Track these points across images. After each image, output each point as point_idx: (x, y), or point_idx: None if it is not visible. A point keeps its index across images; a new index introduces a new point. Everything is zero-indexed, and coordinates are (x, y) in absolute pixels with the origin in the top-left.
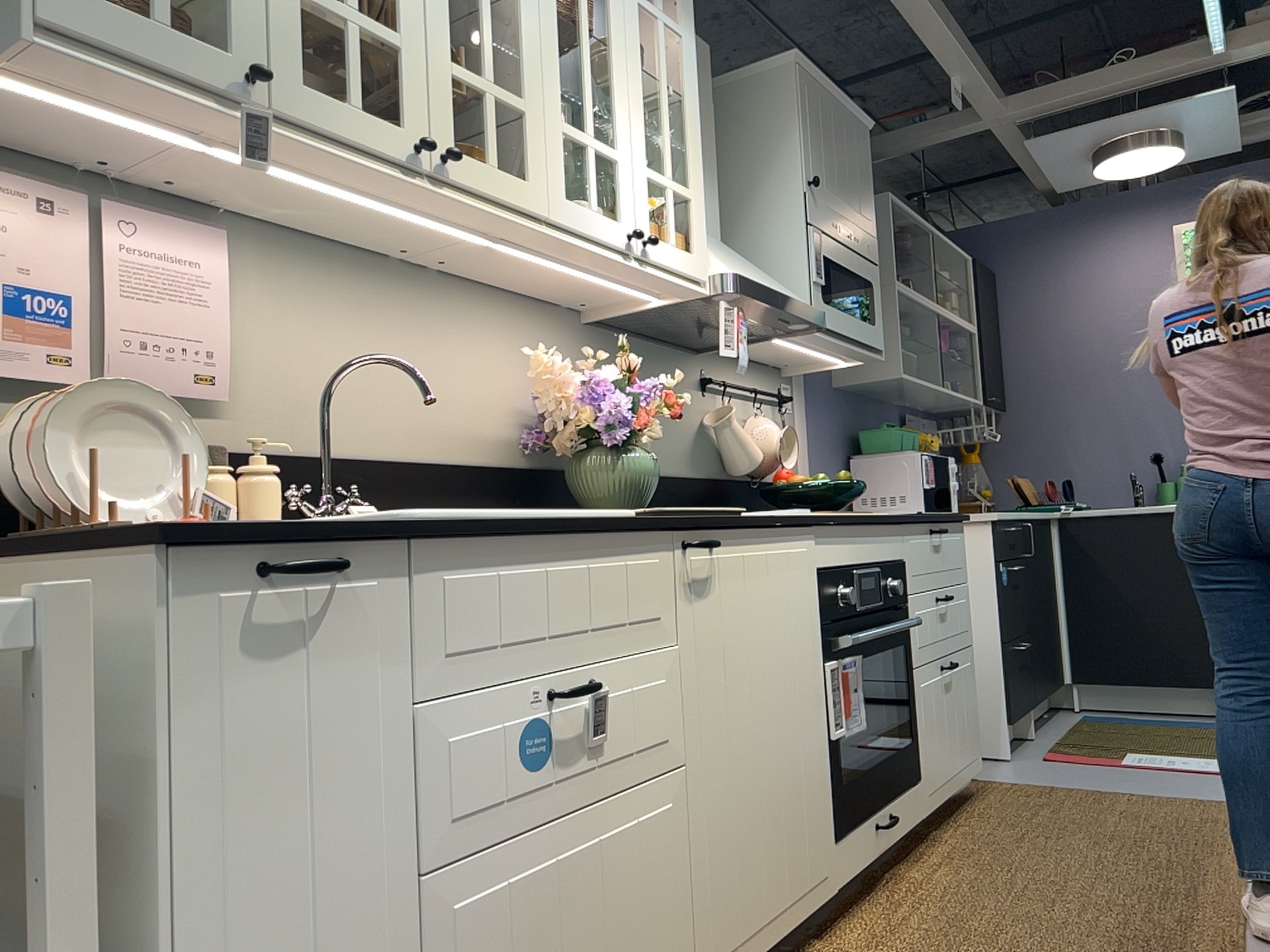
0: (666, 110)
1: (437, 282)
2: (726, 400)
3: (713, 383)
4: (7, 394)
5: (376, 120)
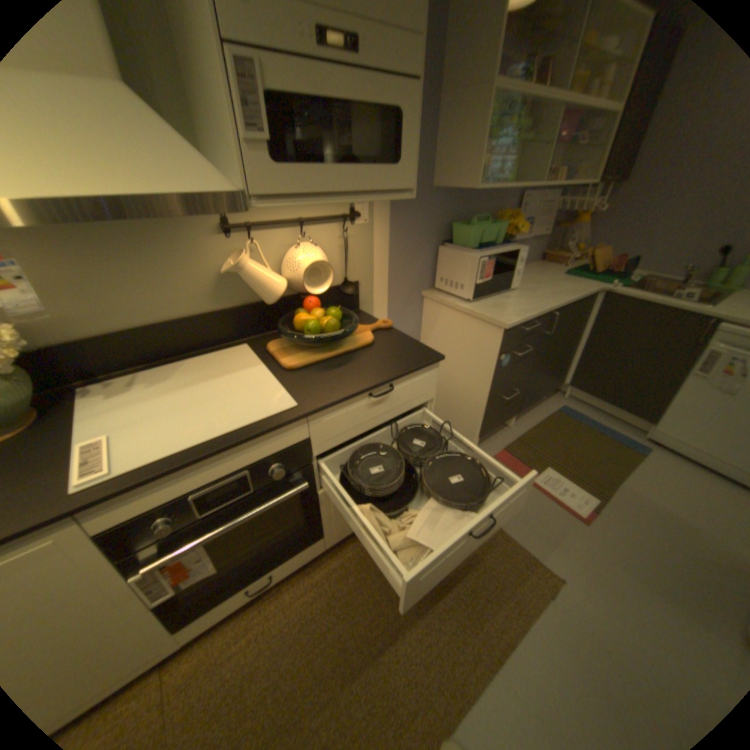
0: None
1: None
2: (253, 238)
3: (230, 226)
4: None
5: None
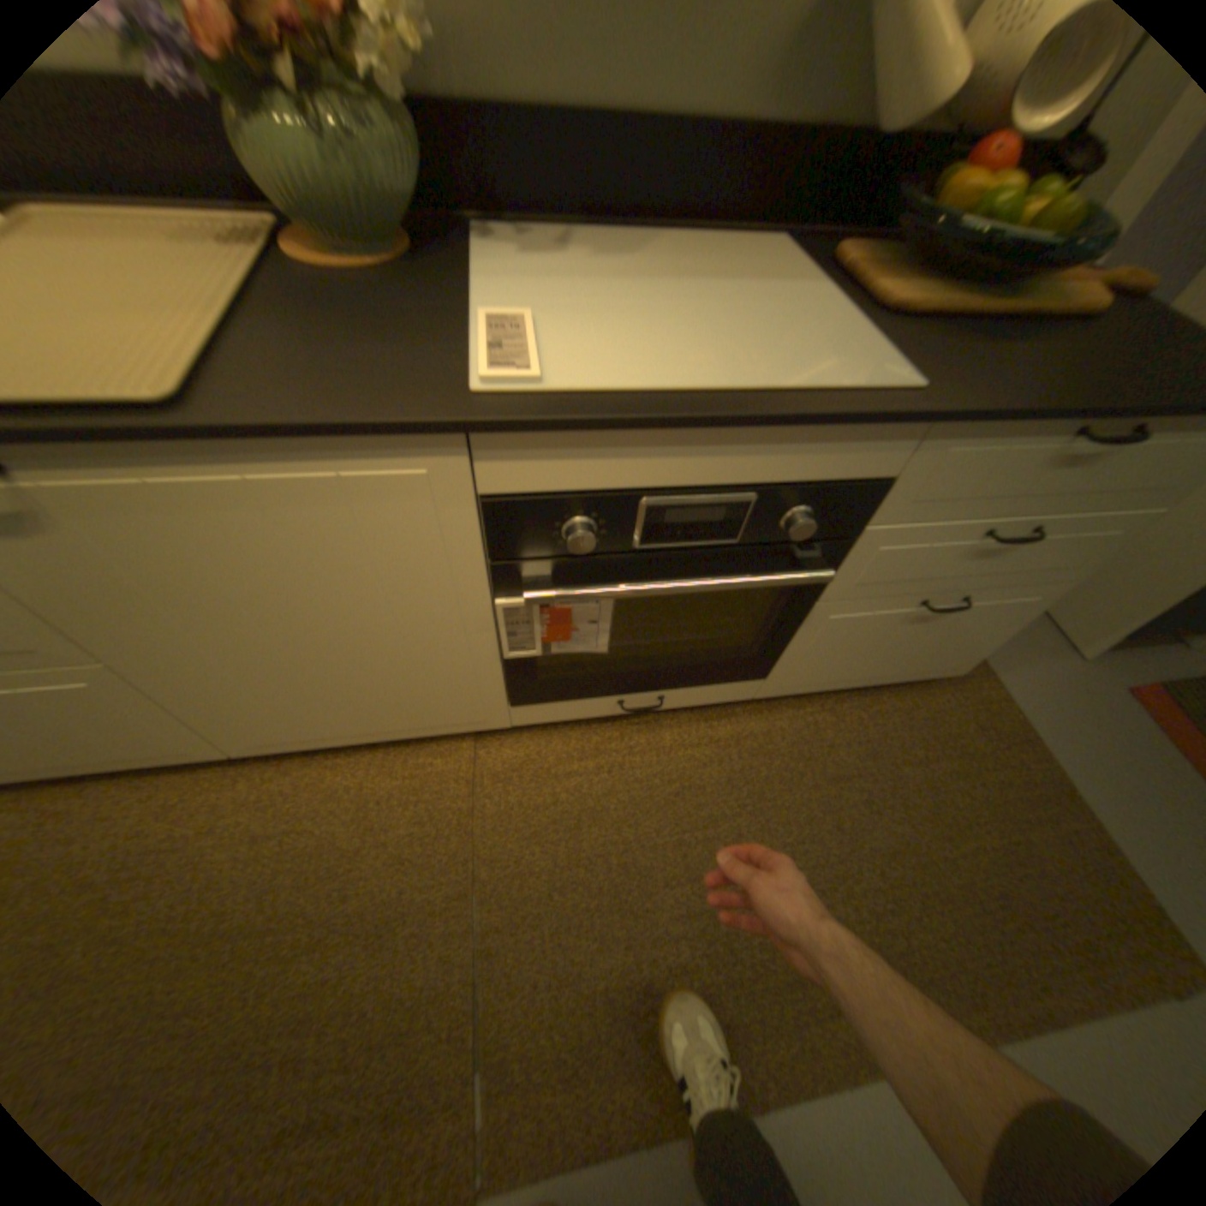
0: None
1: None
2: None
3: None
4: None
5: None
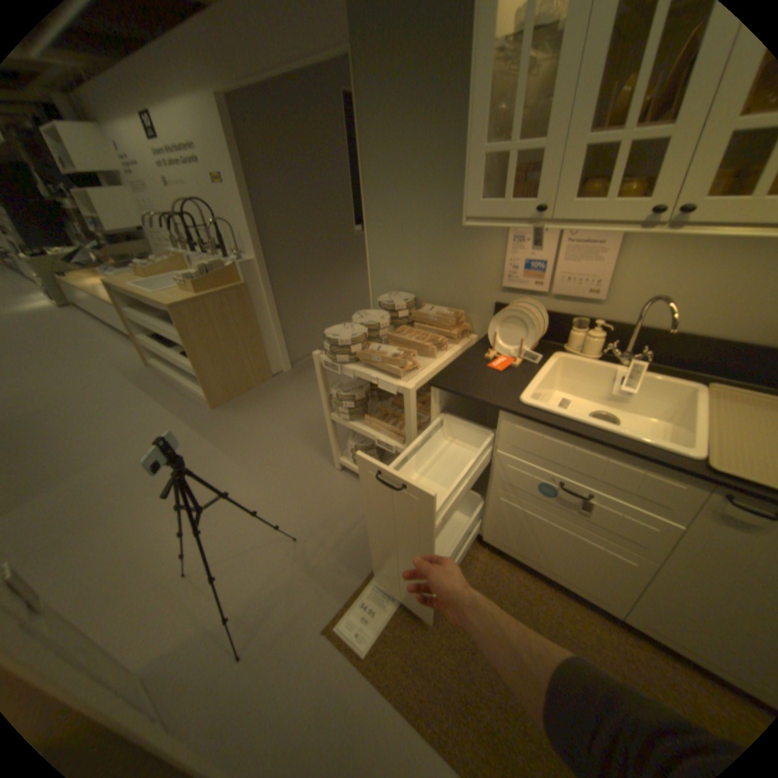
0: None
1: None
2: None
3: None
4: (525, 293)
5: (628, 201)
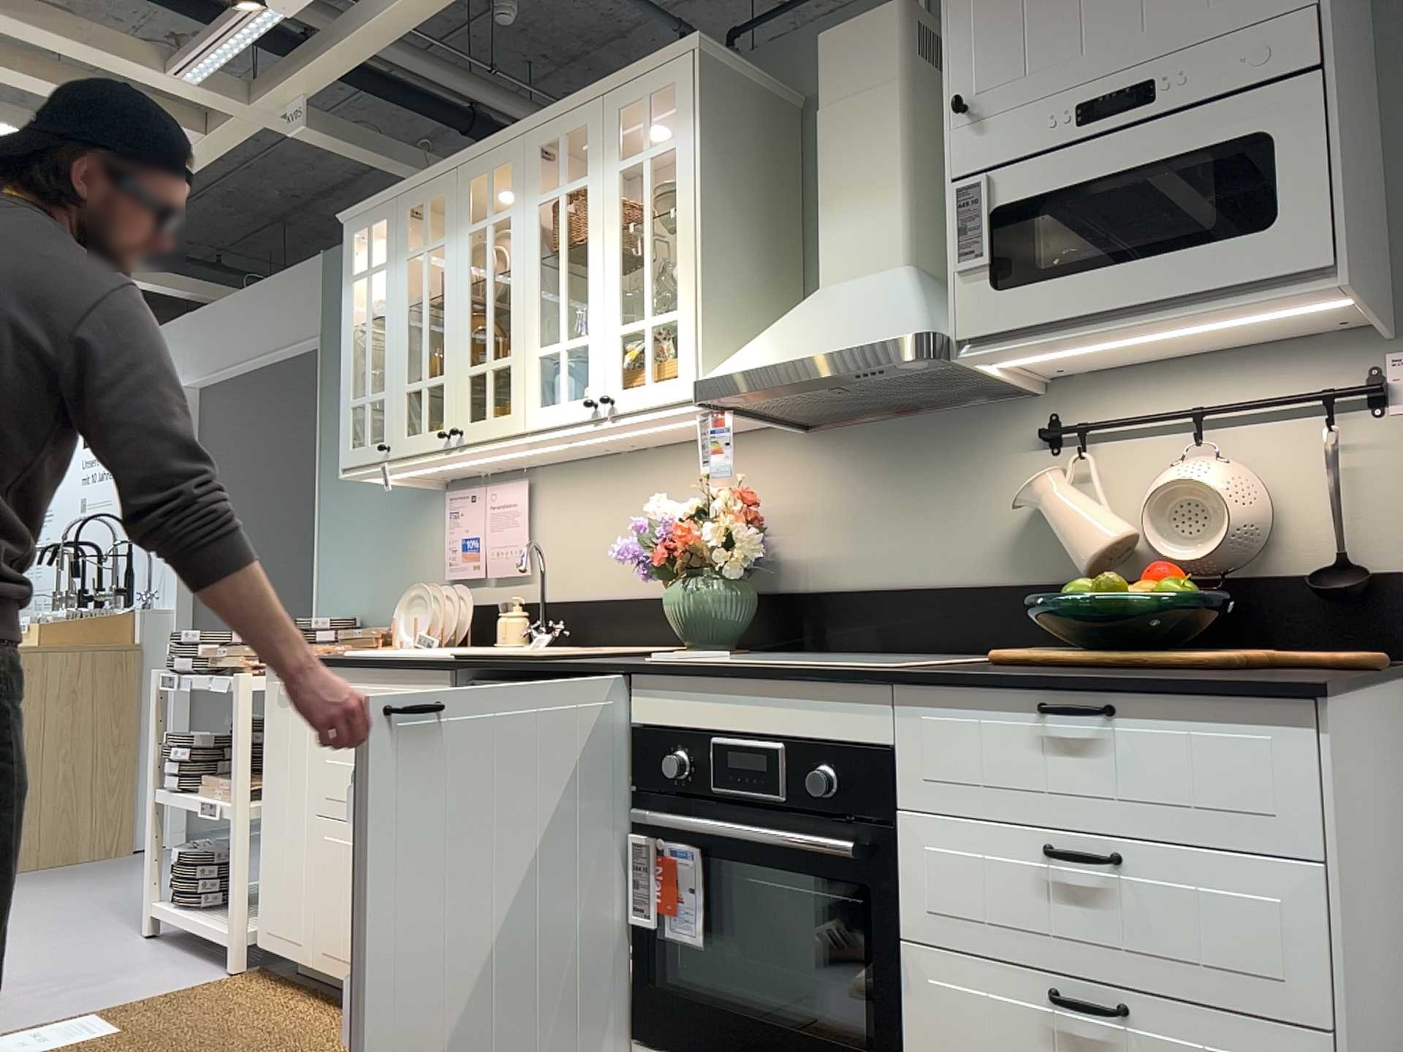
0: (645, 248)
1: (652, 454)
2: (1090, 453)
3: (1053, 435)
4: (468, 584)
5: (432, 432)
